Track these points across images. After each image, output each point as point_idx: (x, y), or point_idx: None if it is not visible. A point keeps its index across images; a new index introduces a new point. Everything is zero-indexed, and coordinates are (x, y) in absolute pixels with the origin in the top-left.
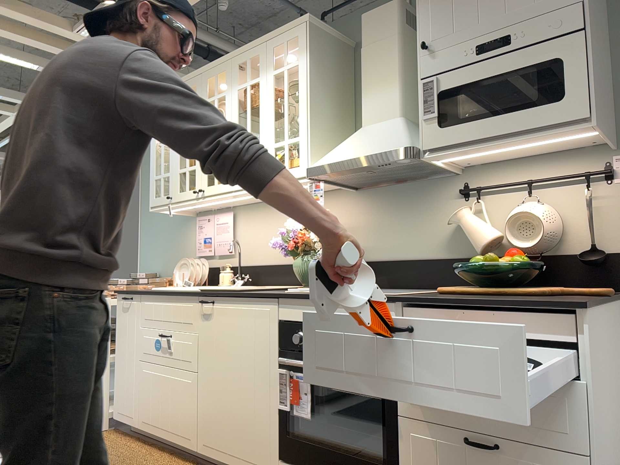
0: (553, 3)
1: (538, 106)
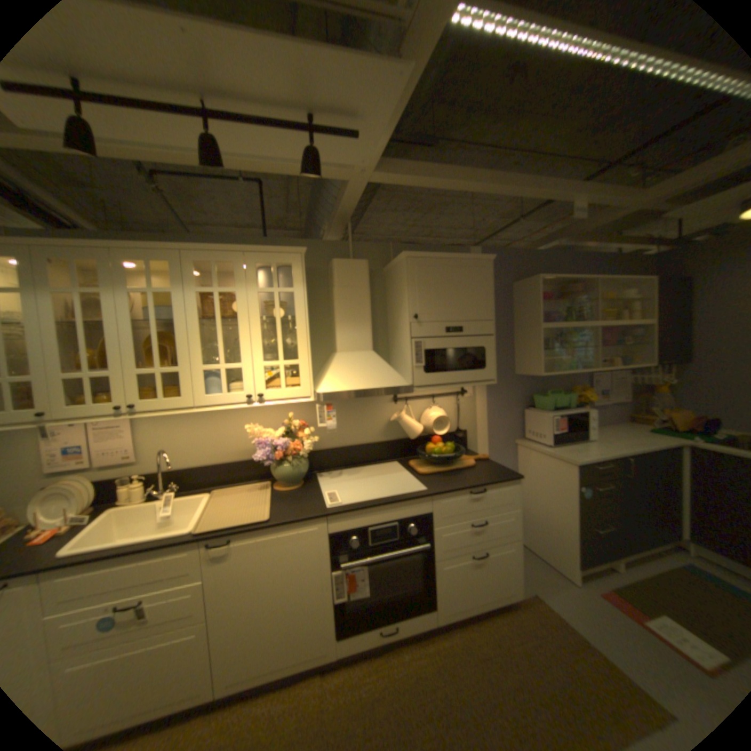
0: (483, 316)
1: (476, 370)
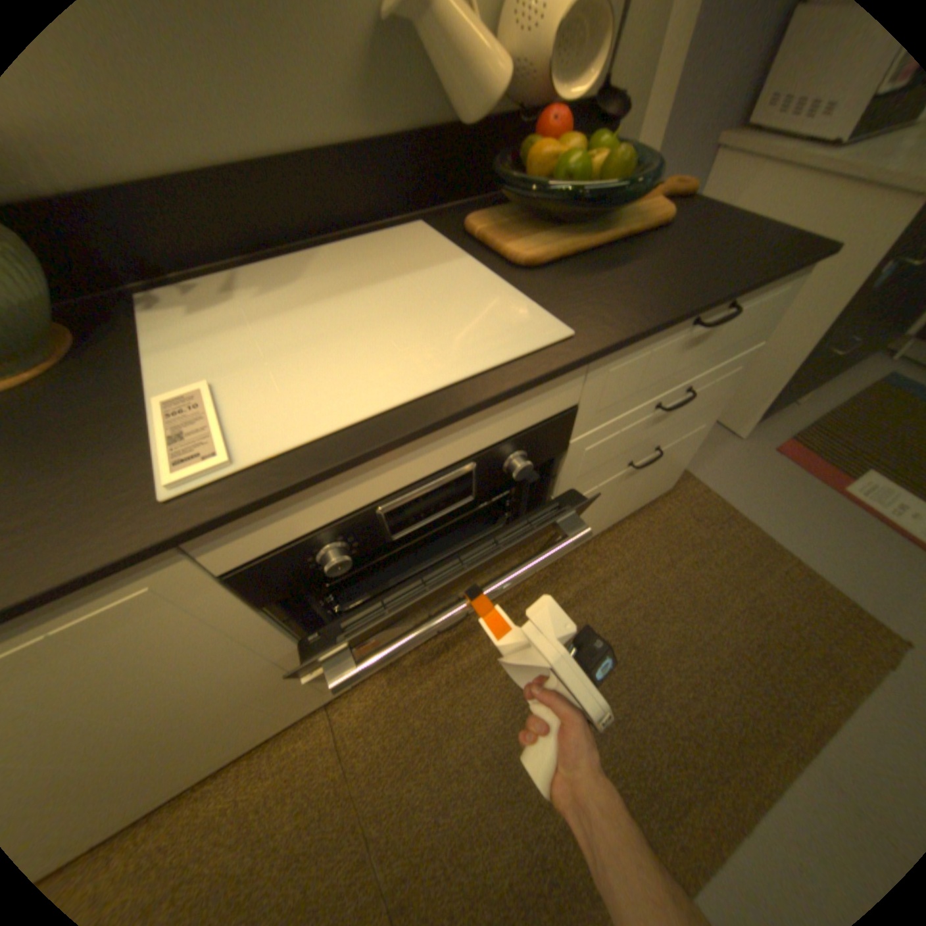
0: None
1: None
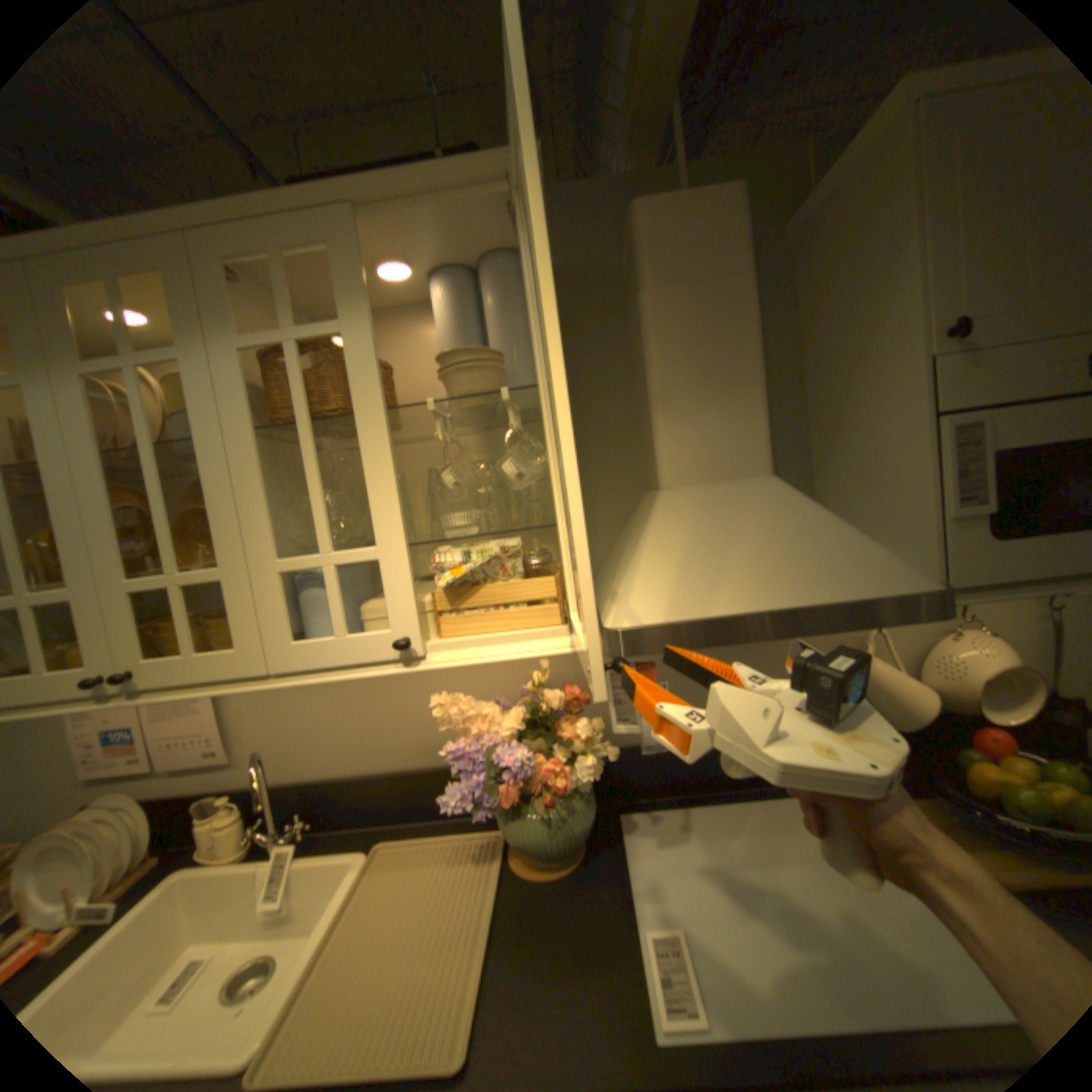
0: None
1: None
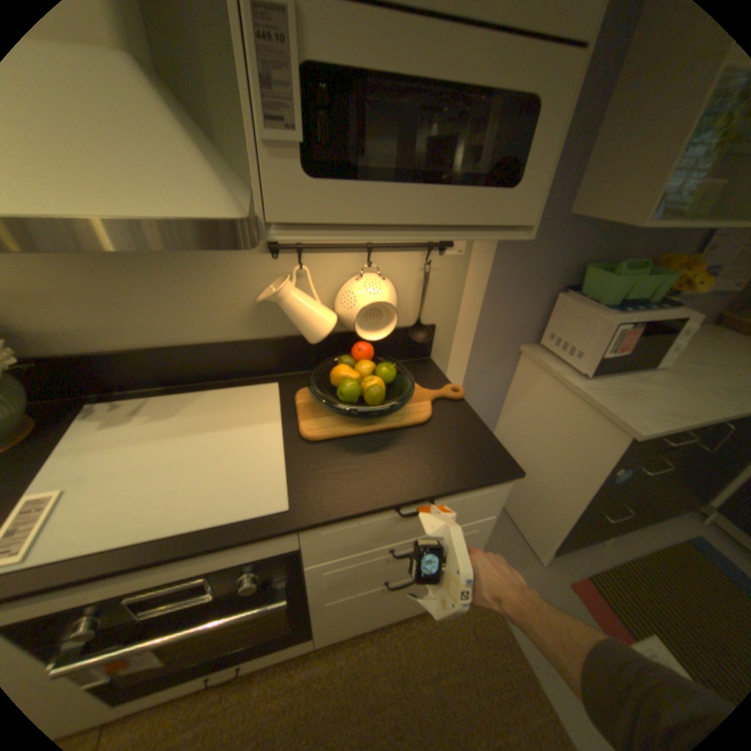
0: None
1: (486, 185)
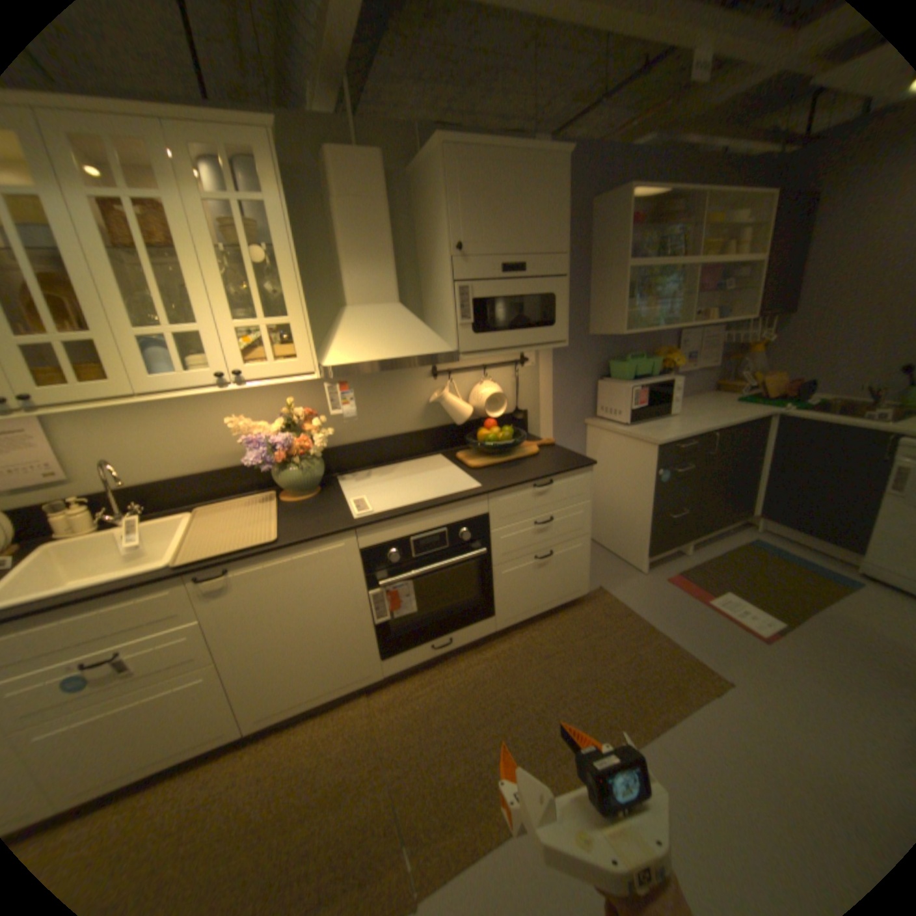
0: (553, 247)
1: (541, 327)
